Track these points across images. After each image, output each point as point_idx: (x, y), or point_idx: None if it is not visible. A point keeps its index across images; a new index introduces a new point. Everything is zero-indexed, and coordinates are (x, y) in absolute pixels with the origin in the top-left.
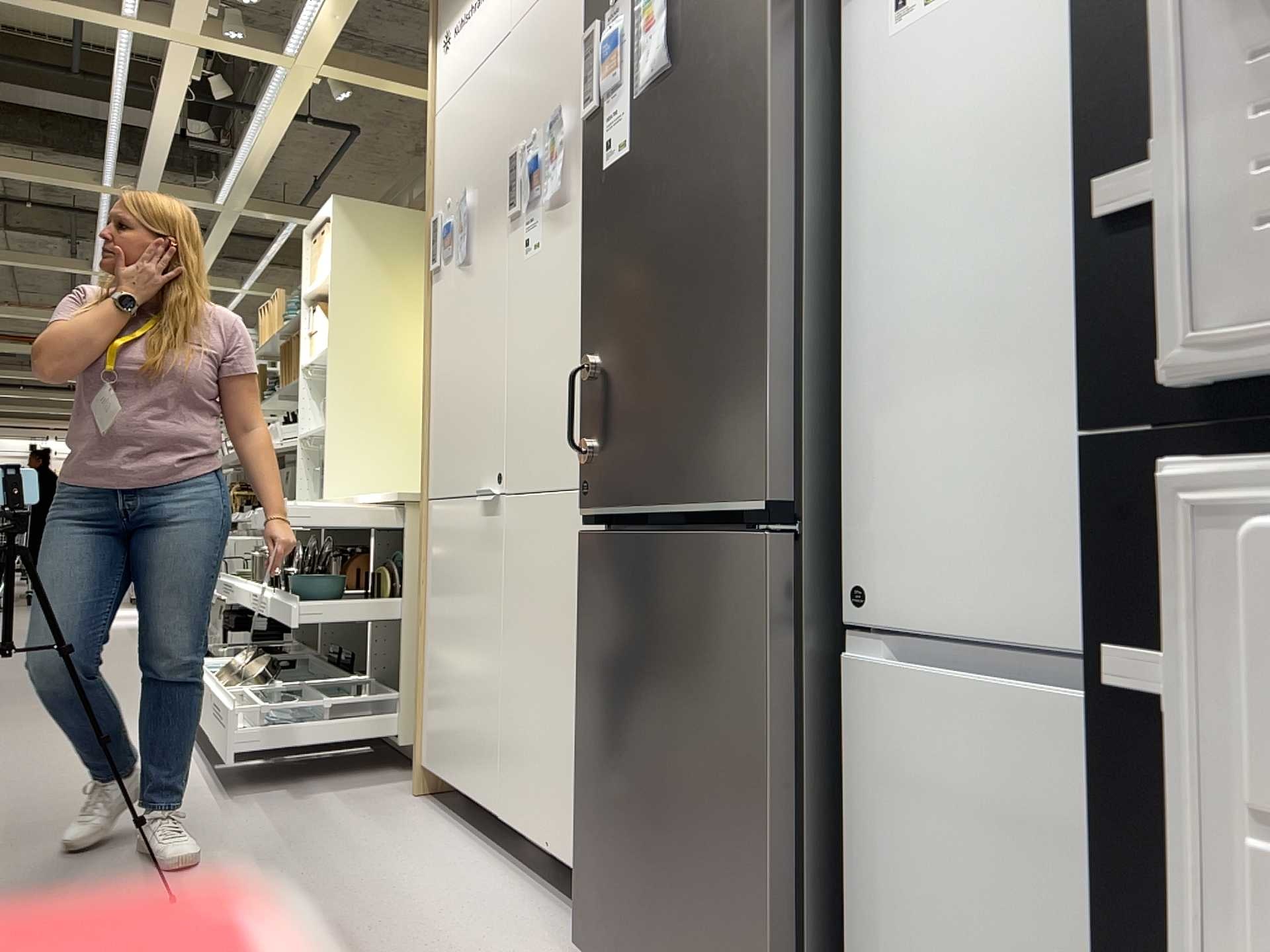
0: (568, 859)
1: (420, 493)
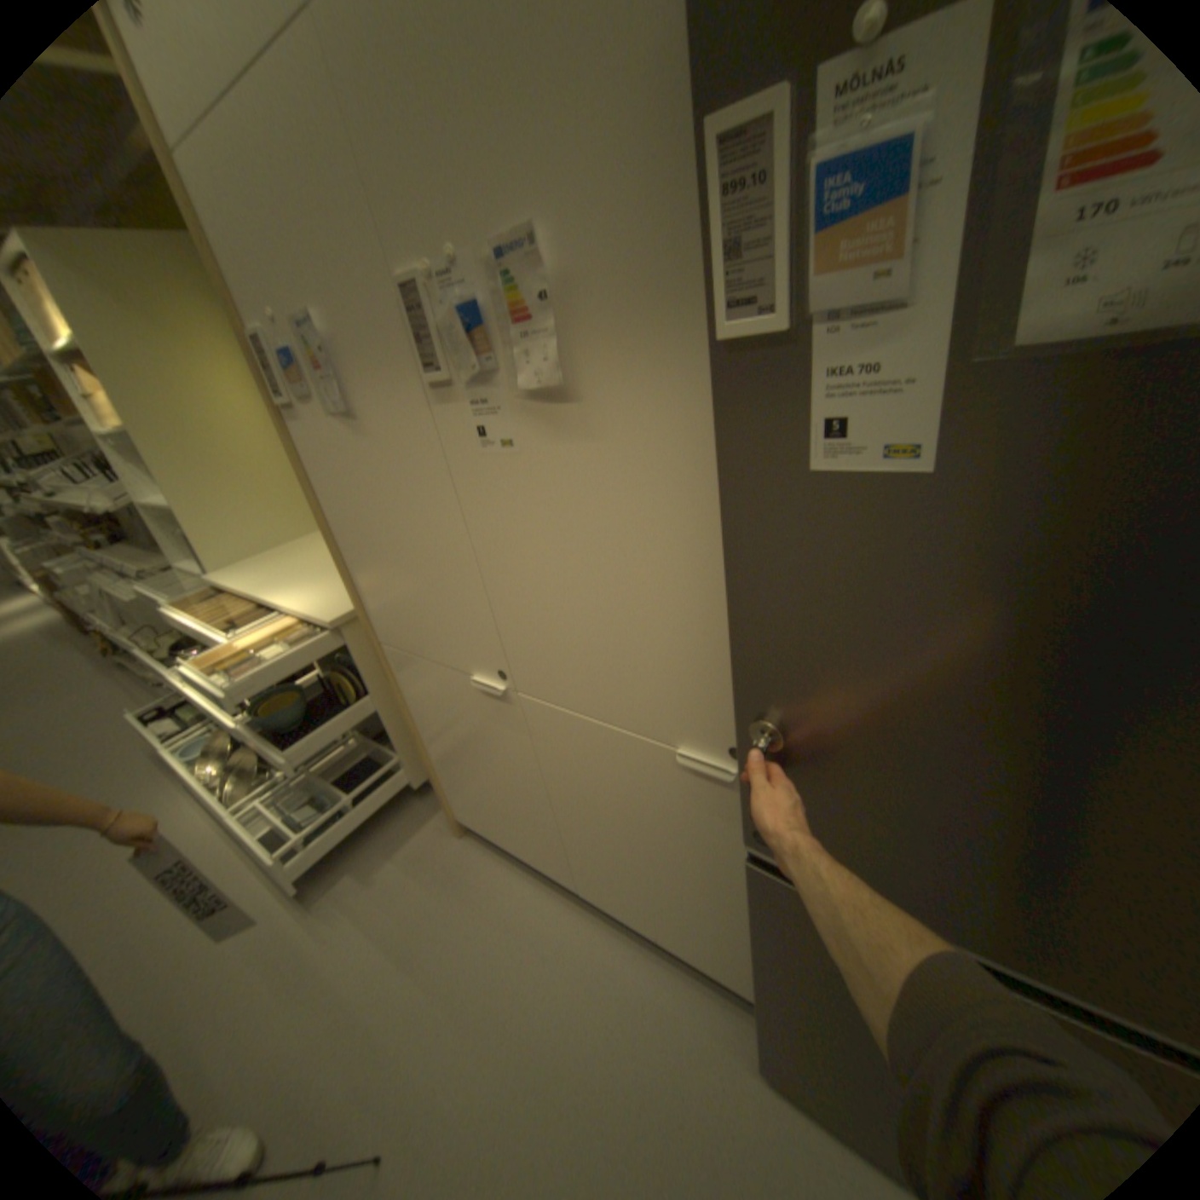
0: (687, 959)
1: (346, 606)
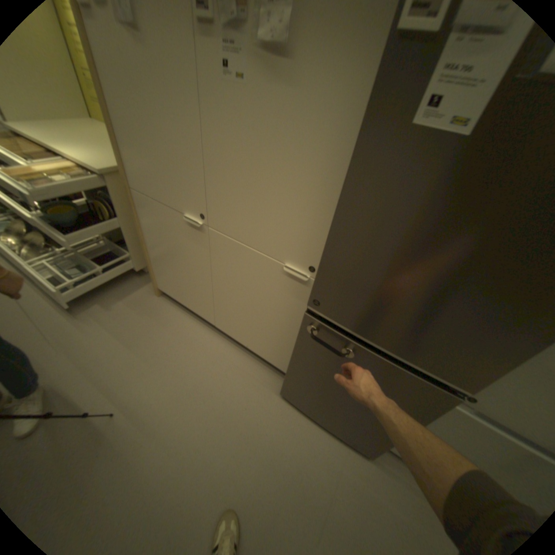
0: (259, 354)
1: (109, 164)
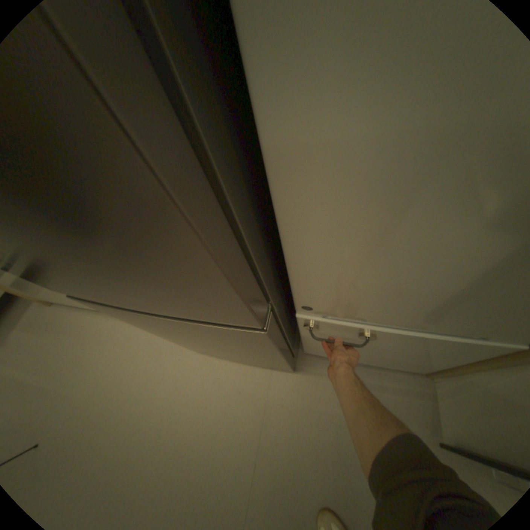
0: None
1: None
